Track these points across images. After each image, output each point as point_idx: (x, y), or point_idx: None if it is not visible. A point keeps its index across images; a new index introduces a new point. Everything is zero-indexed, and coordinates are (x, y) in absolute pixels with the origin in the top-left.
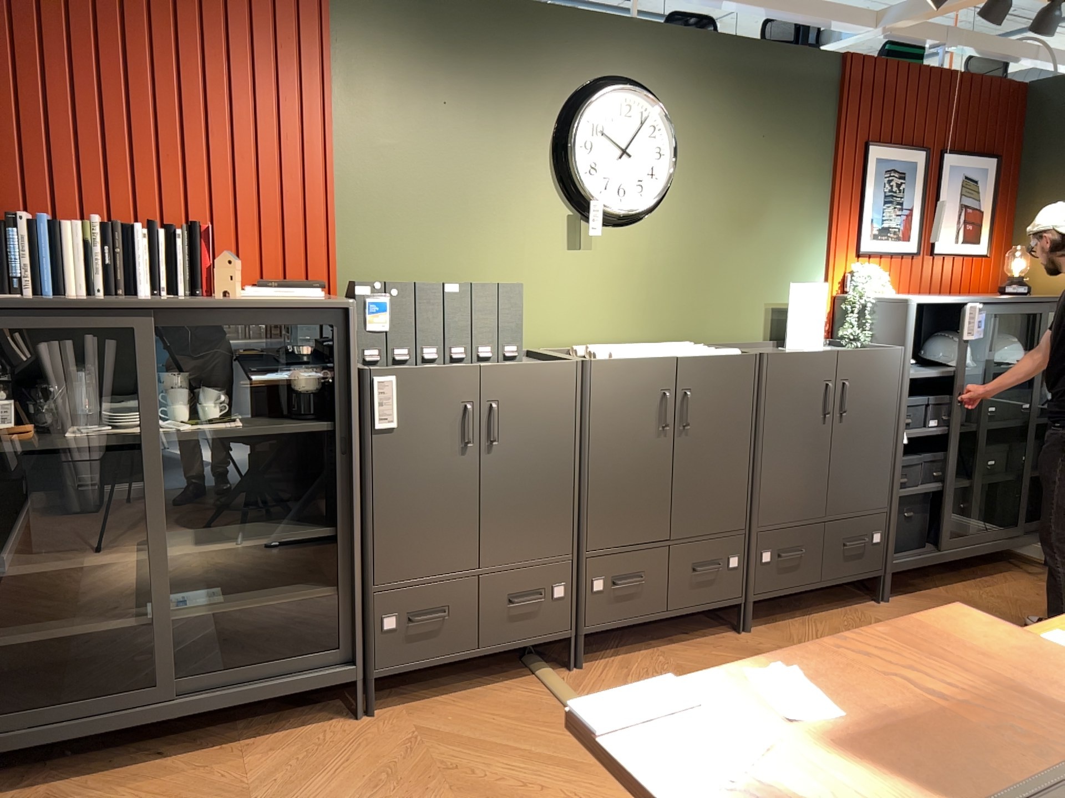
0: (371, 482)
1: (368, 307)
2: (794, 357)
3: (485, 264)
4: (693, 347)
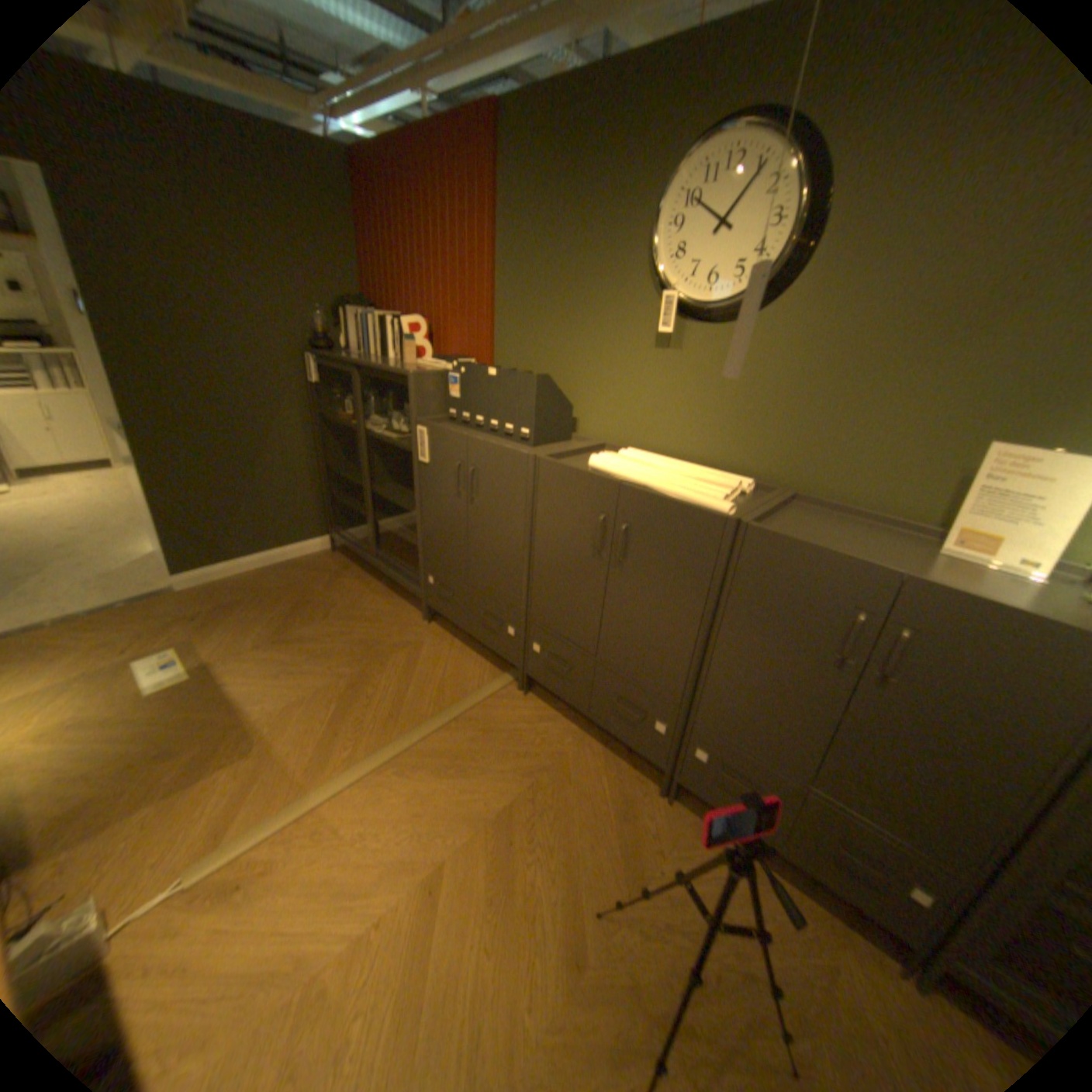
0: (423, 493)
1: (452, 379)
2: (796, 545)
3: (582, 356)
4: (712, 484)
